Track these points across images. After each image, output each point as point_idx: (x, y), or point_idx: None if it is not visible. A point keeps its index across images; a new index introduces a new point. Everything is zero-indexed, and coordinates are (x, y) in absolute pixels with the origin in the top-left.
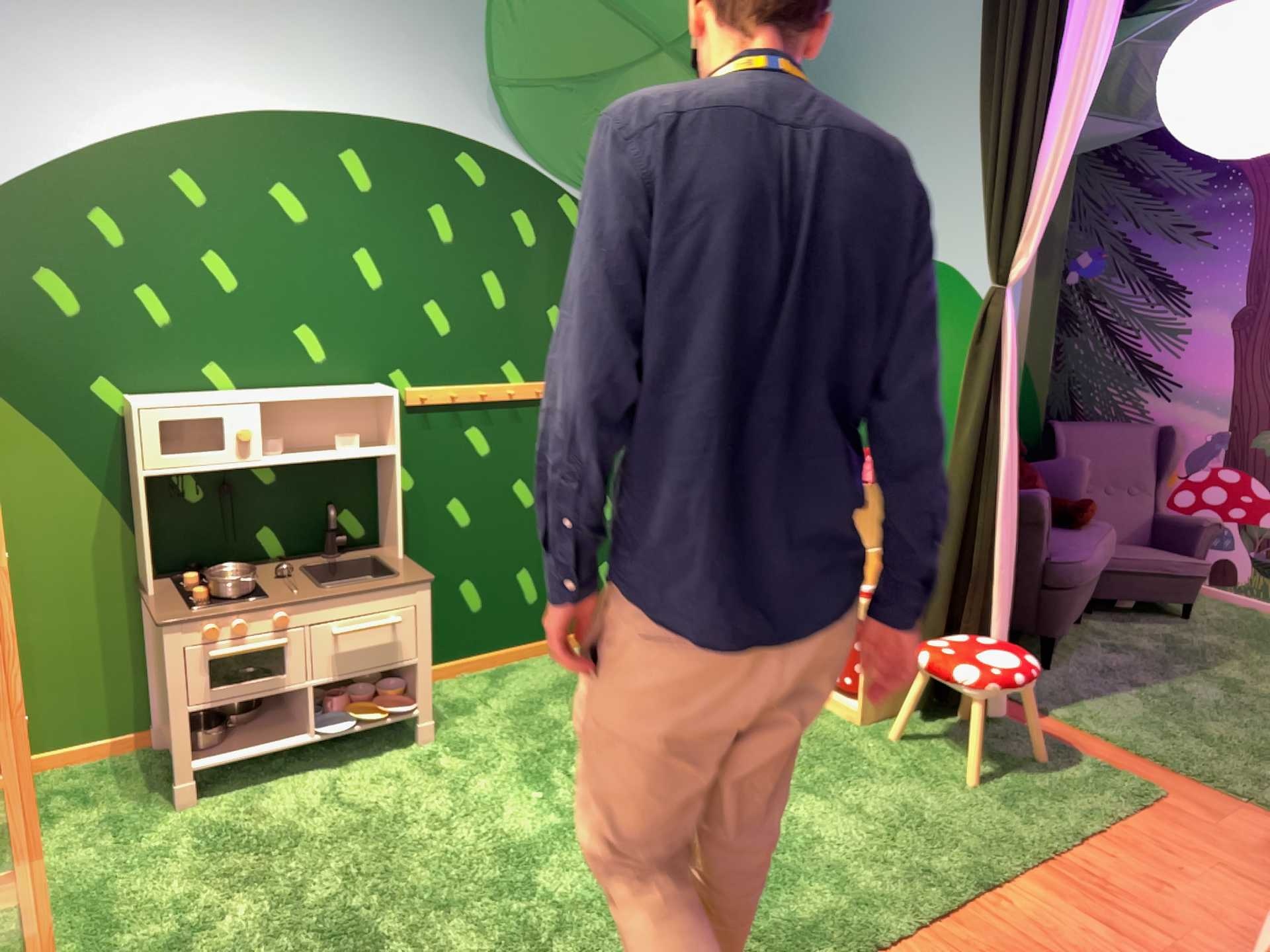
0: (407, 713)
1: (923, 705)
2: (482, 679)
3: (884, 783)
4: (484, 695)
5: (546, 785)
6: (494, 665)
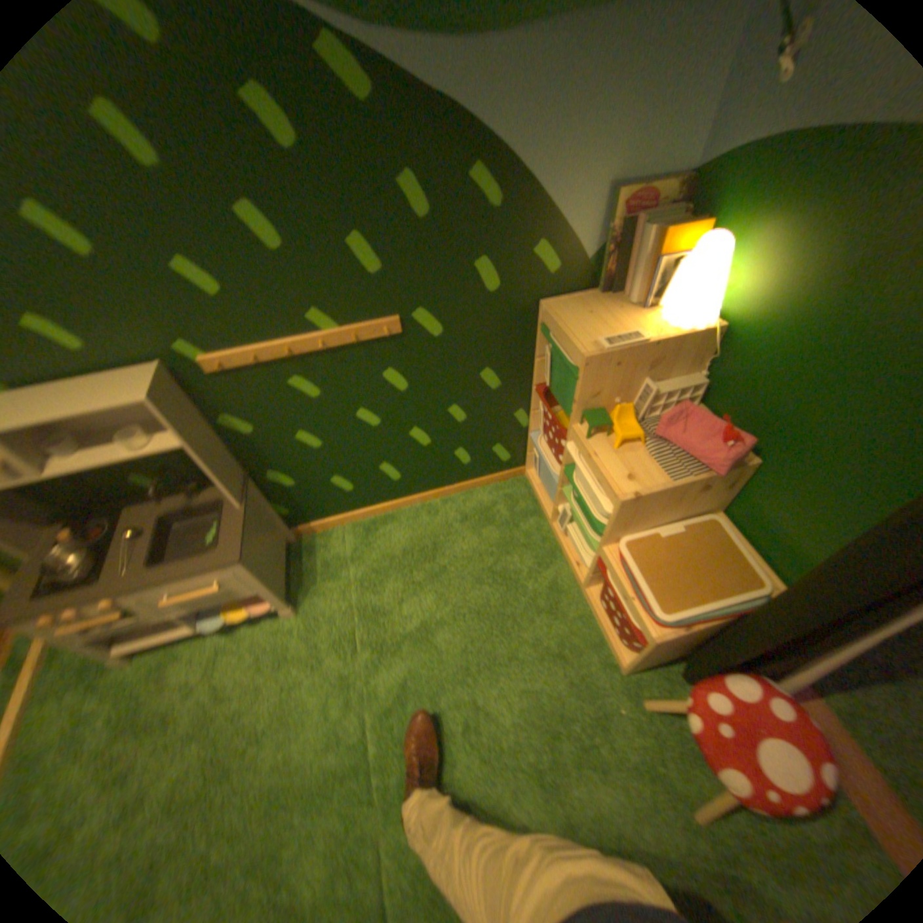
0: (264, 611)
1: (689, 685)
2: (360, 530)
3: (613, 786)
4: (354, 552)
5: (345, 701)
6: (374, 514)
